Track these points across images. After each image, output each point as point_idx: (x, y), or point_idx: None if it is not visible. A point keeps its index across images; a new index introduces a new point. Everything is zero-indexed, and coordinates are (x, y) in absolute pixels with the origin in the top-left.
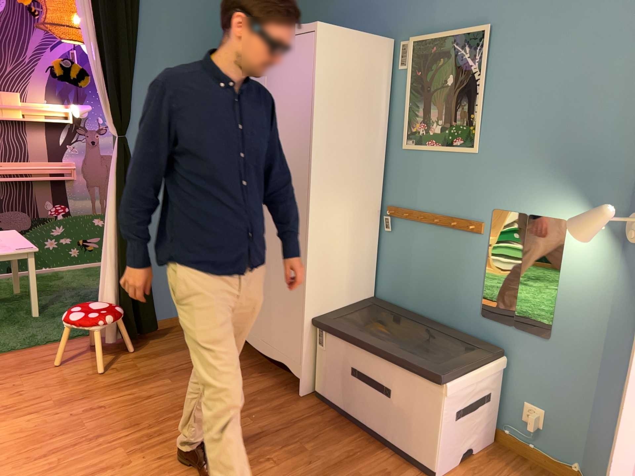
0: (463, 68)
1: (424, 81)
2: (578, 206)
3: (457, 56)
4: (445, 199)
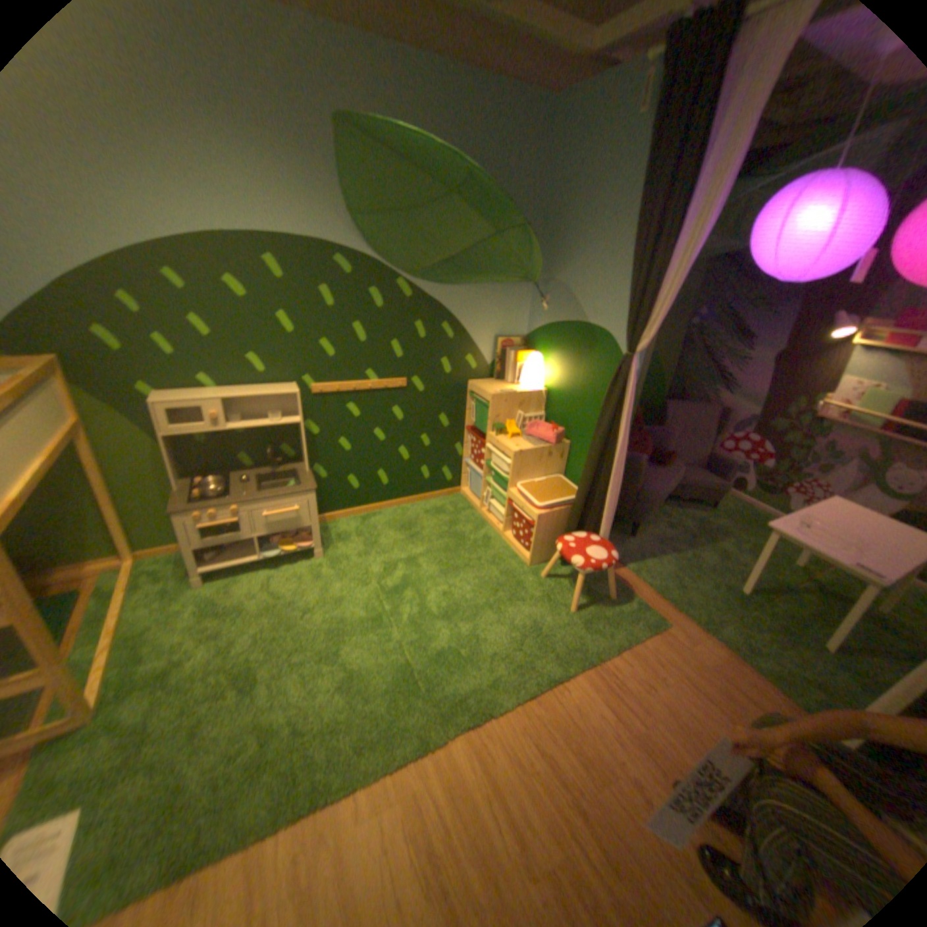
0: None
1: None
2: None
3: None
4: None
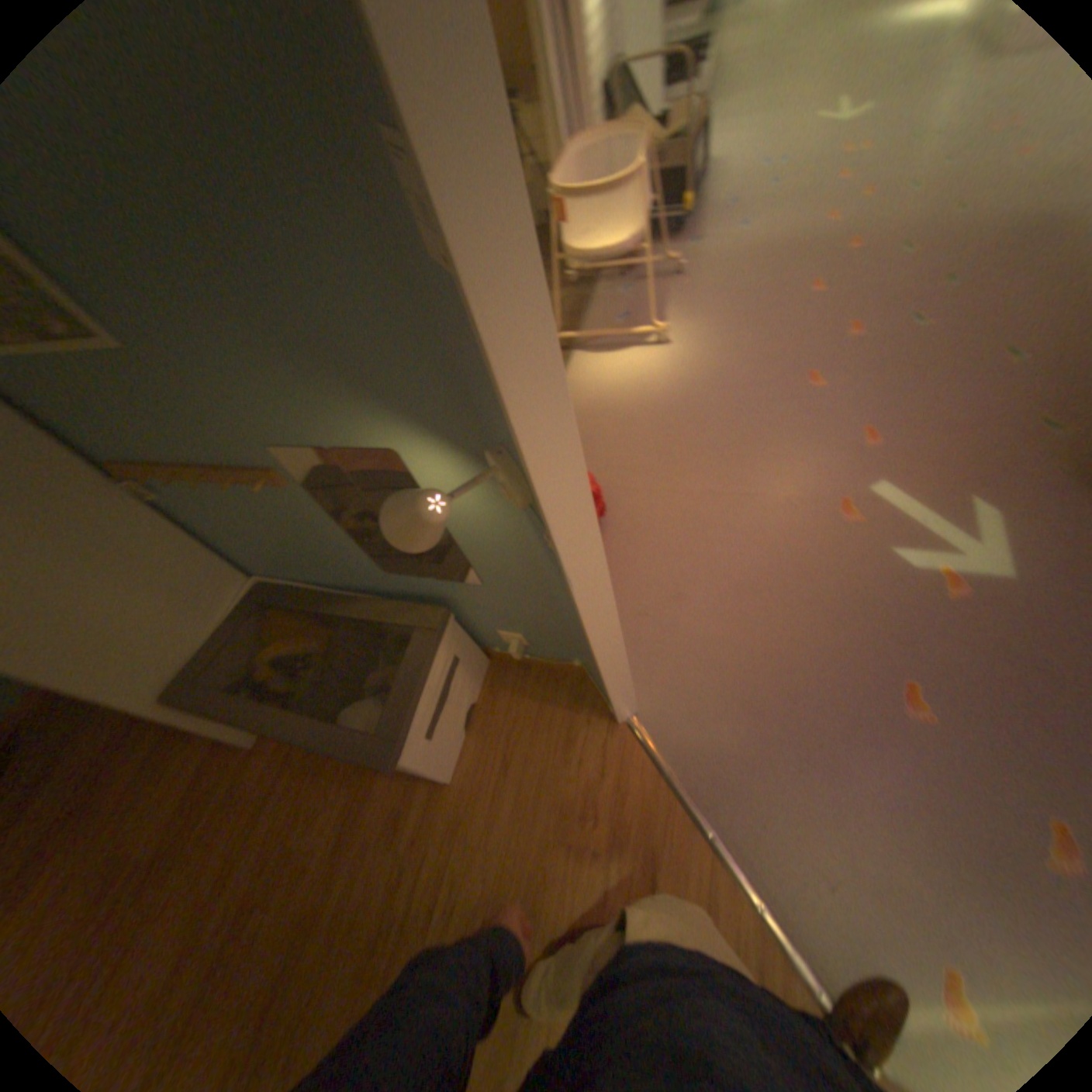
0: None
1: None
2: (389, 422)
3: None
4: (169, 440)
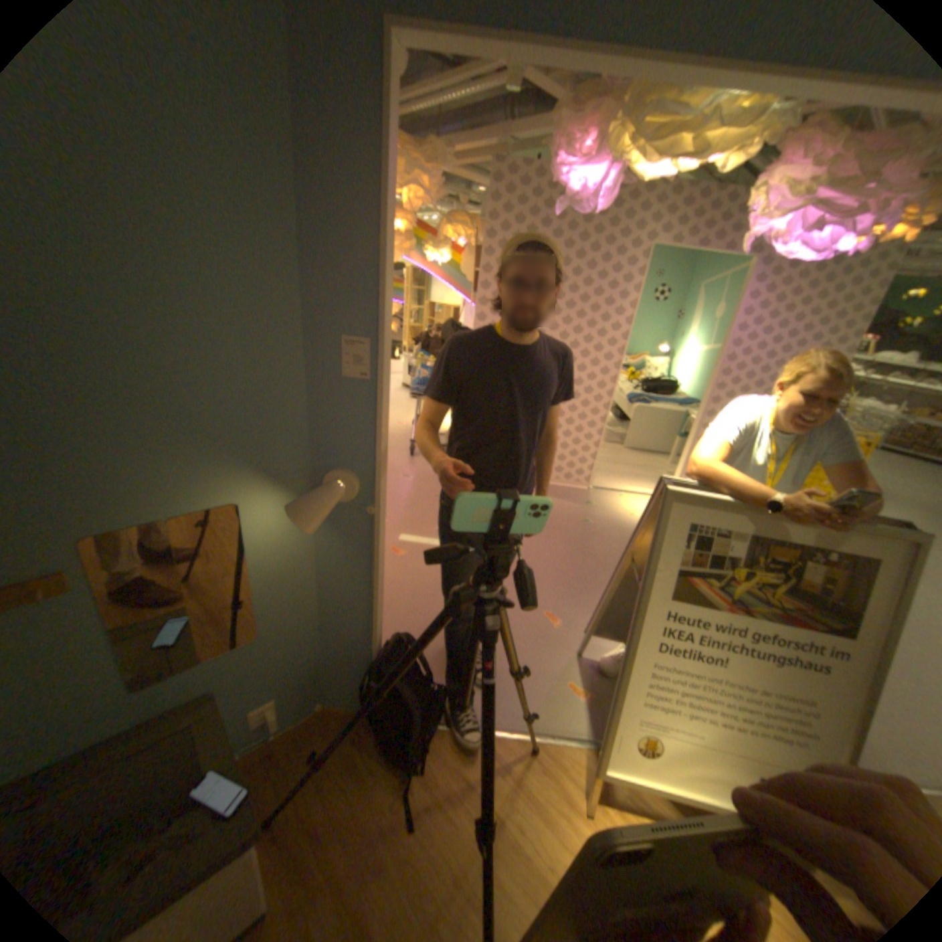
0: None
1: None
2: (248, 482)
3: None
4: None
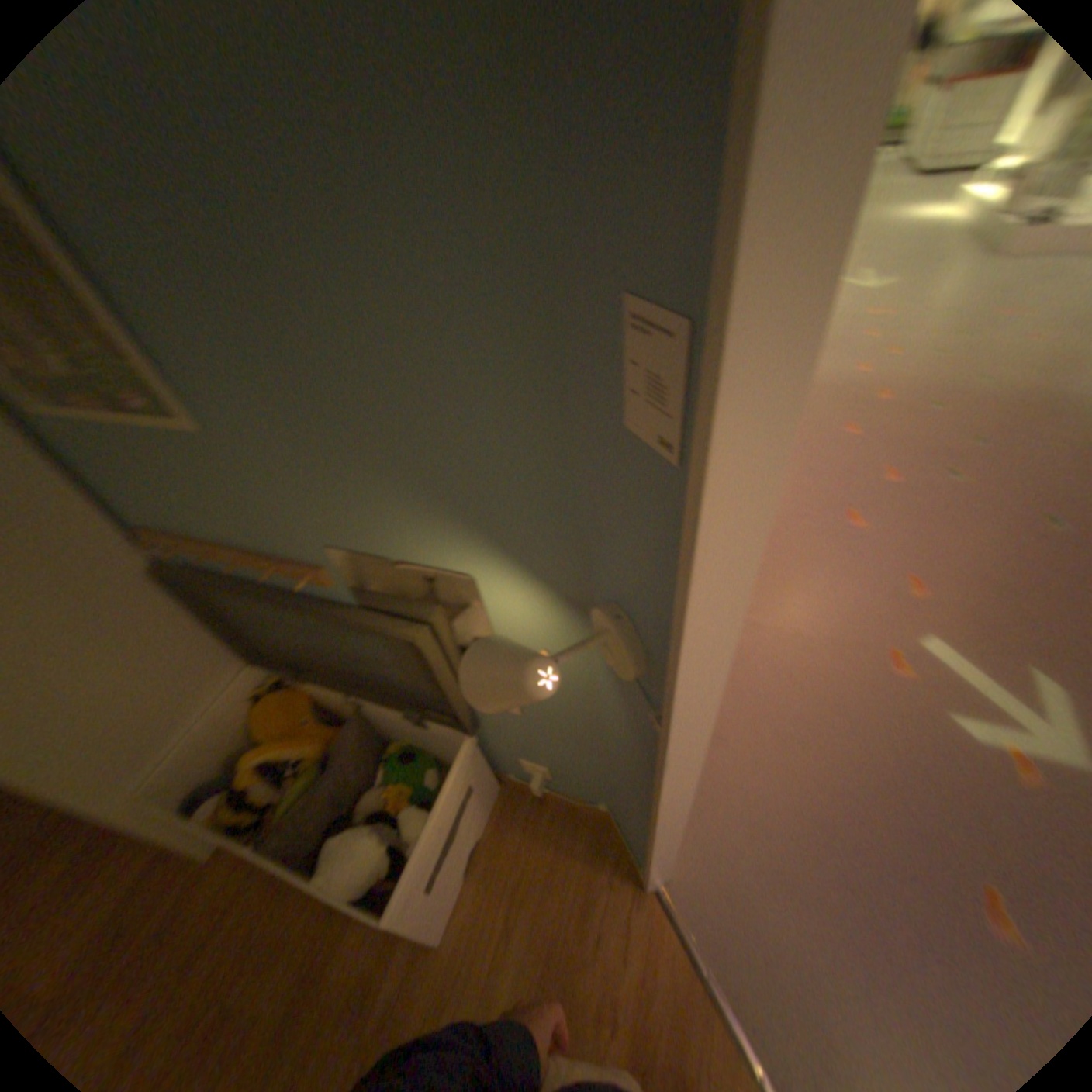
0: None
1: None
2: (479, 552)
3: None
4: (216, 522)
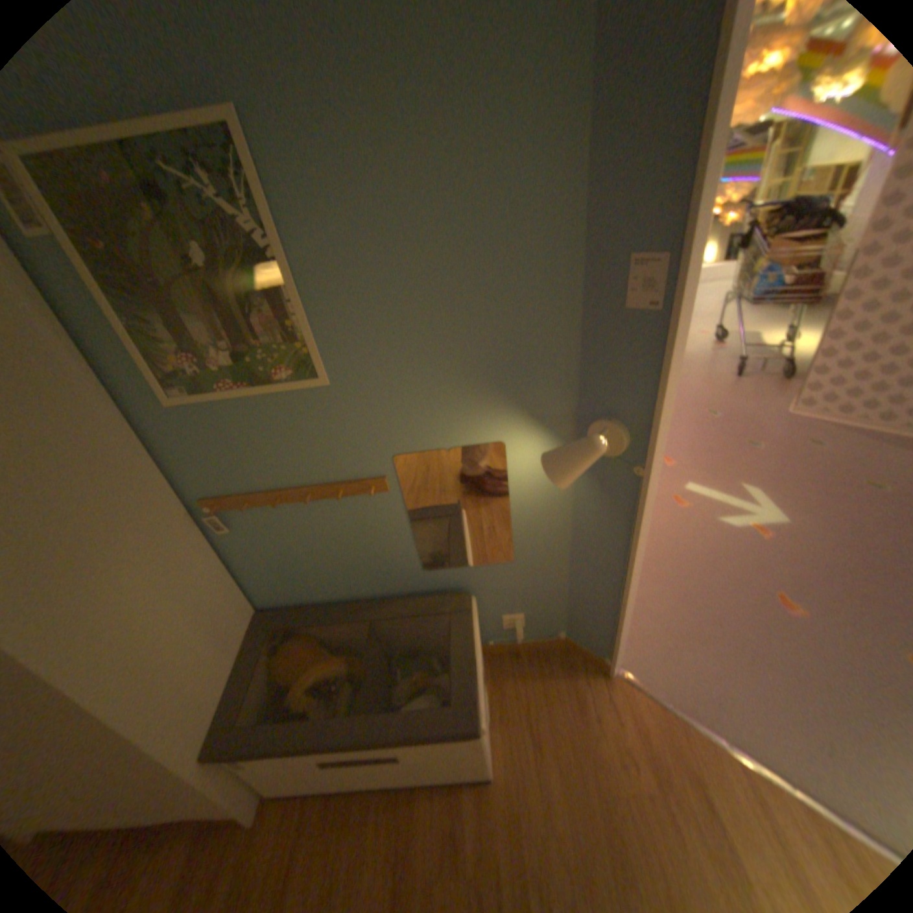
0: (215, 217)
1: (127, 258)
2: (513, 420)
3: (184, 189)
4: (303, 462)
